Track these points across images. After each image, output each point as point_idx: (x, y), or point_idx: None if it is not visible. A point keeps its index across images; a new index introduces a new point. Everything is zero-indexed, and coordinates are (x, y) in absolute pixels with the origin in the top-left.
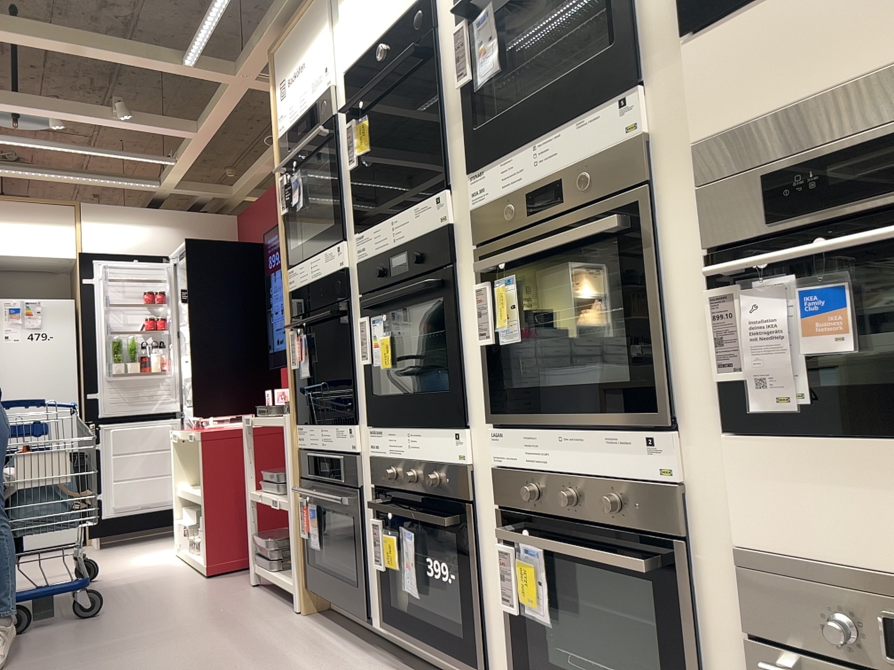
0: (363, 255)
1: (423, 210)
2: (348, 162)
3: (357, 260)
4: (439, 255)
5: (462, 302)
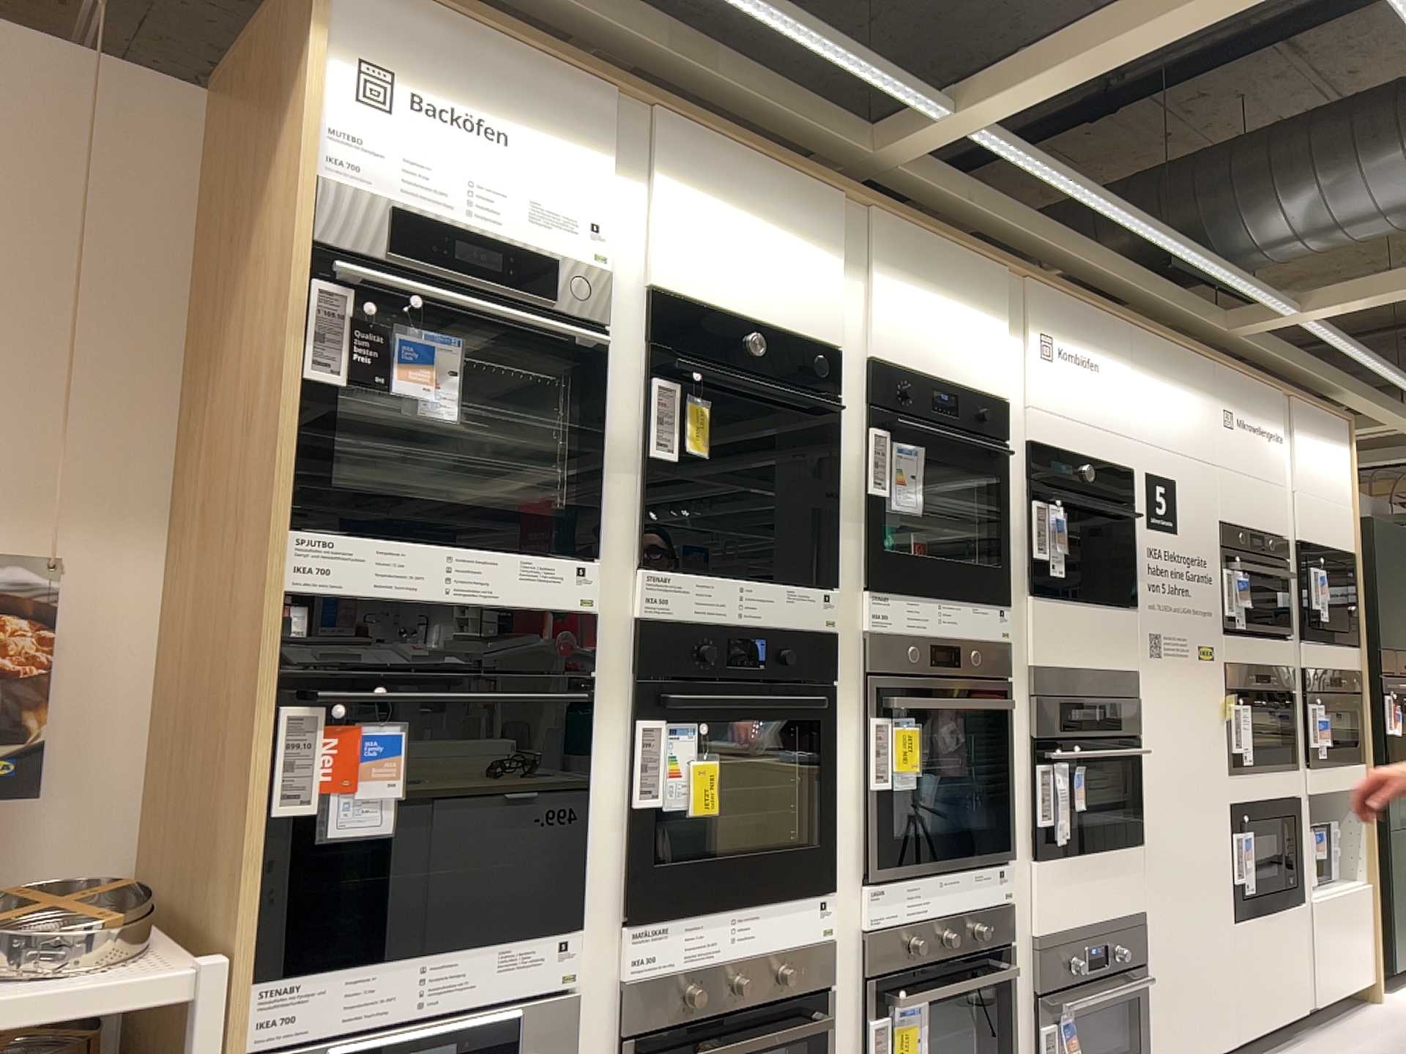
0: (666, 611)
1: (800, 599)
2: (659, 445)
3: (628, 609)
4: (819, 664)
5: (832, 726)
